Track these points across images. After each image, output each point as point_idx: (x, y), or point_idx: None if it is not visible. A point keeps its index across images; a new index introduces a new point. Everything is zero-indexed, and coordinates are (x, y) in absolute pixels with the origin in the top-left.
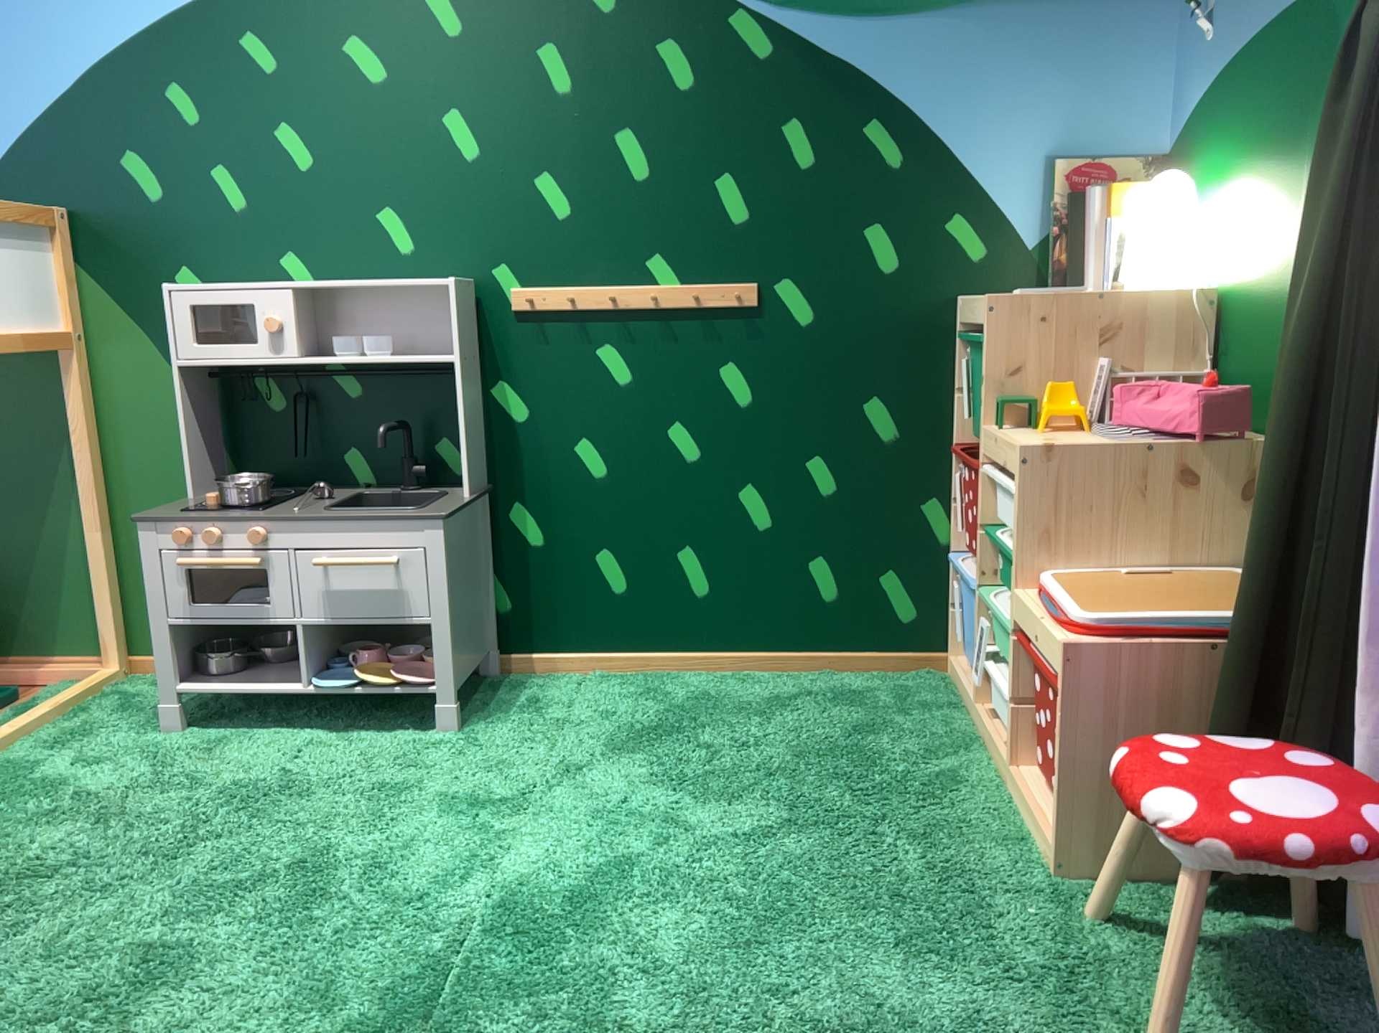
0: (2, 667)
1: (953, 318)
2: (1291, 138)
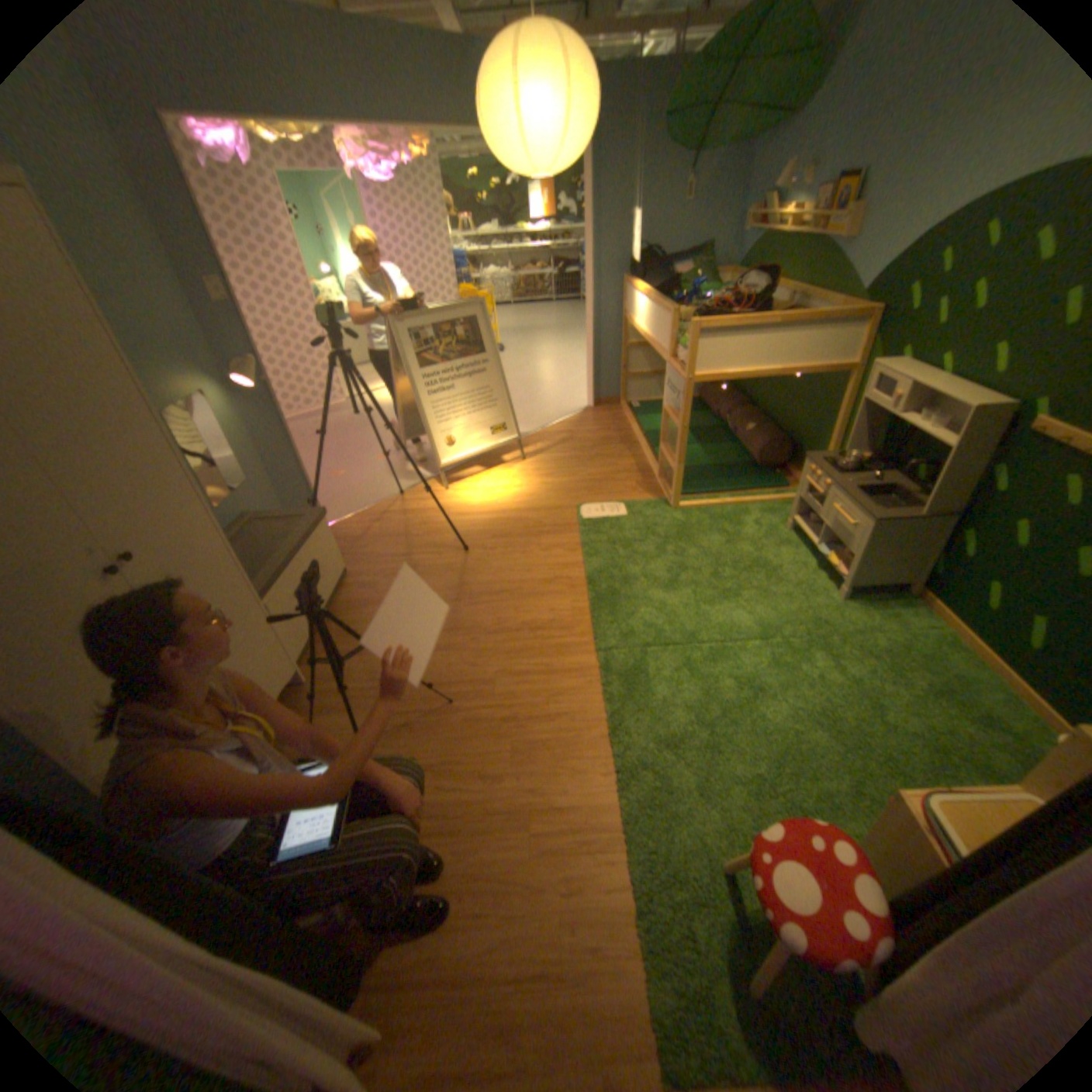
0: (794, 472)
1: None
2: None
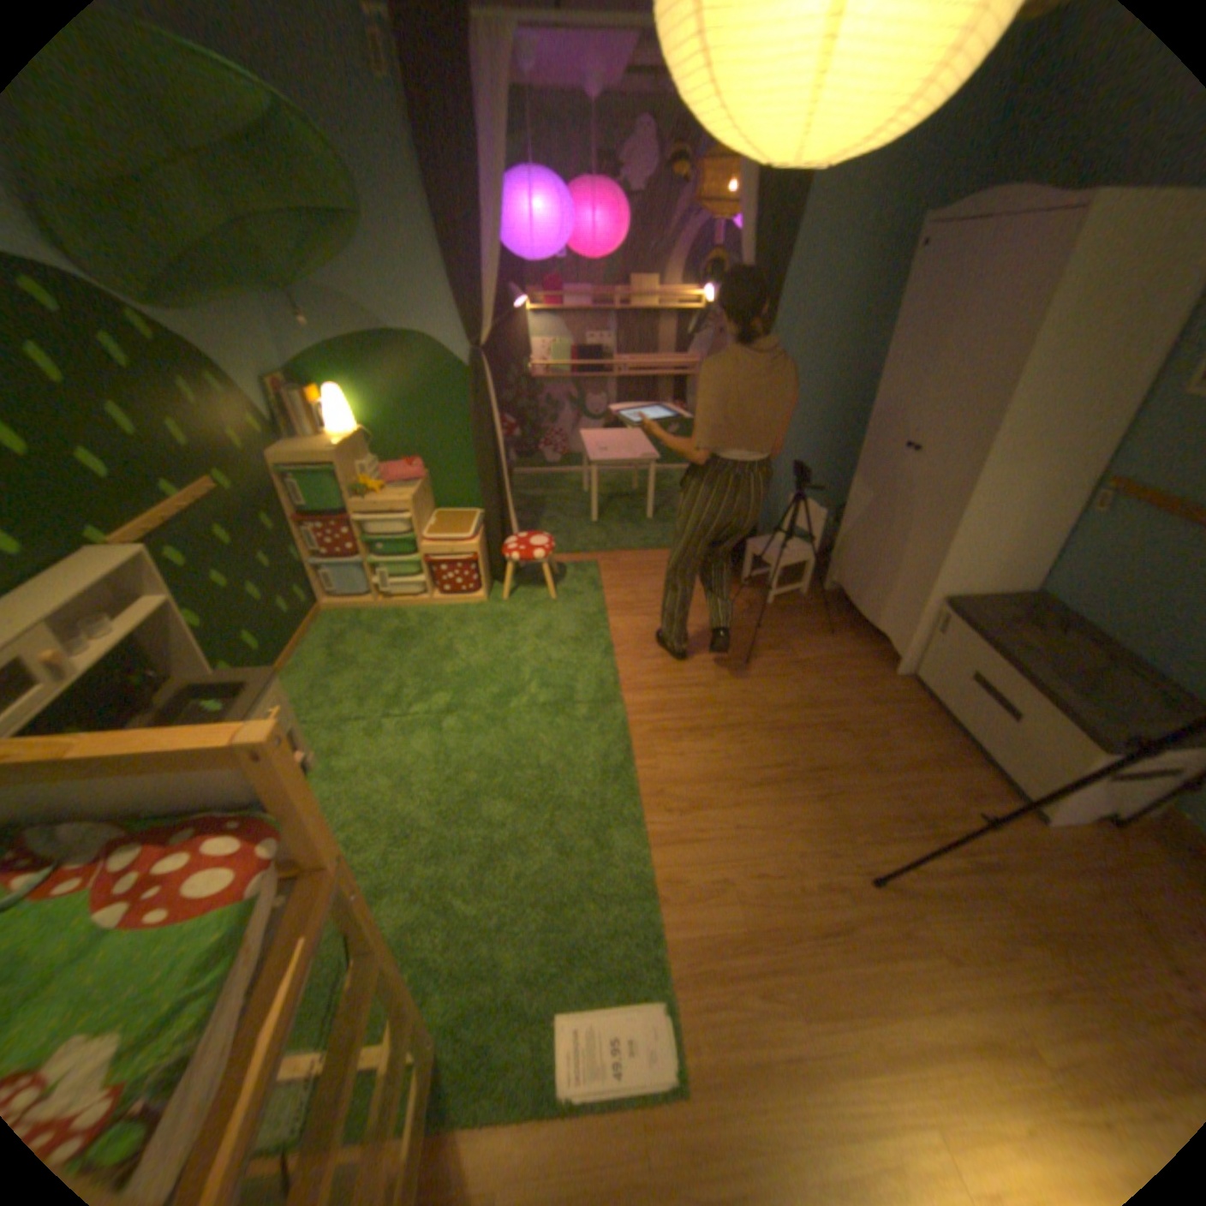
0: None
1: (261, 465)
2: (382, 377)
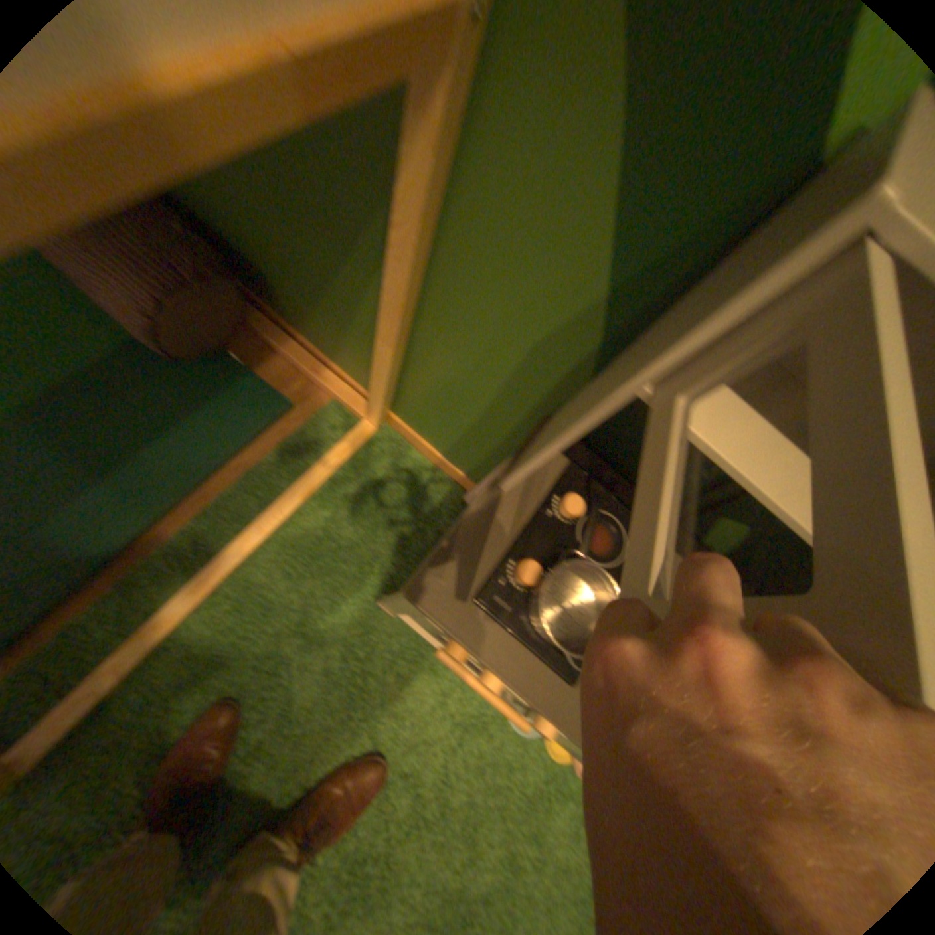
0: (282, 347)
1: None
2: None
